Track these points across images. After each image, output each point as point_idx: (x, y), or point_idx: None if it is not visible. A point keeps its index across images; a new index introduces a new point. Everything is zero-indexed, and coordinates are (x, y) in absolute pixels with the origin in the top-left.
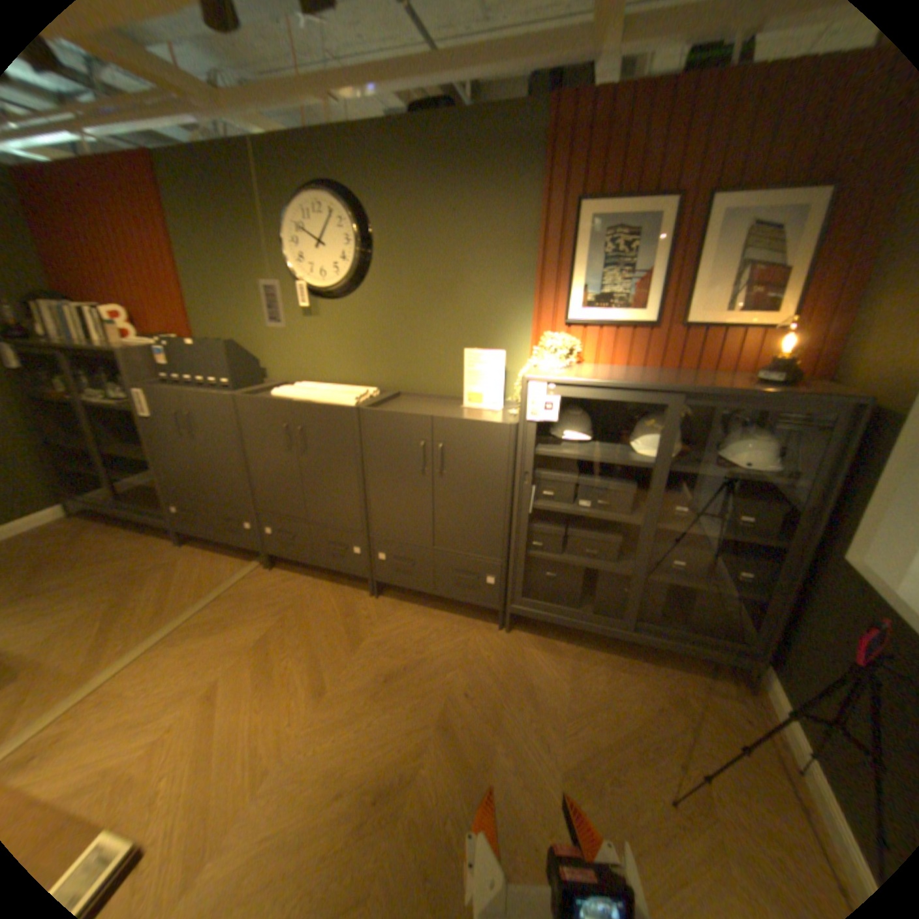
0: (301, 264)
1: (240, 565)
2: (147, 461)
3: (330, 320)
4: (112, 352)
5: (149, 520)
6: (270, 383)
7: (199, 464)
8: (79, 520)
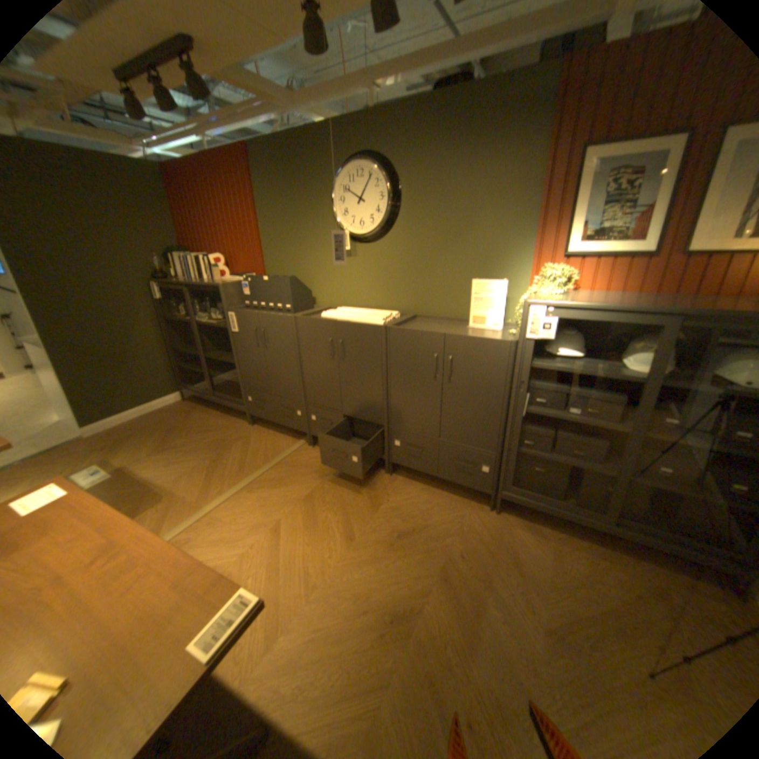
0: (347, 217)
1: (293, 442)
2: (235, 364)
3: (365, 260)
4: (218, 287)
5: (234, 405)
6: (319, 308)
7: (269, 367)
8: (190, 403)
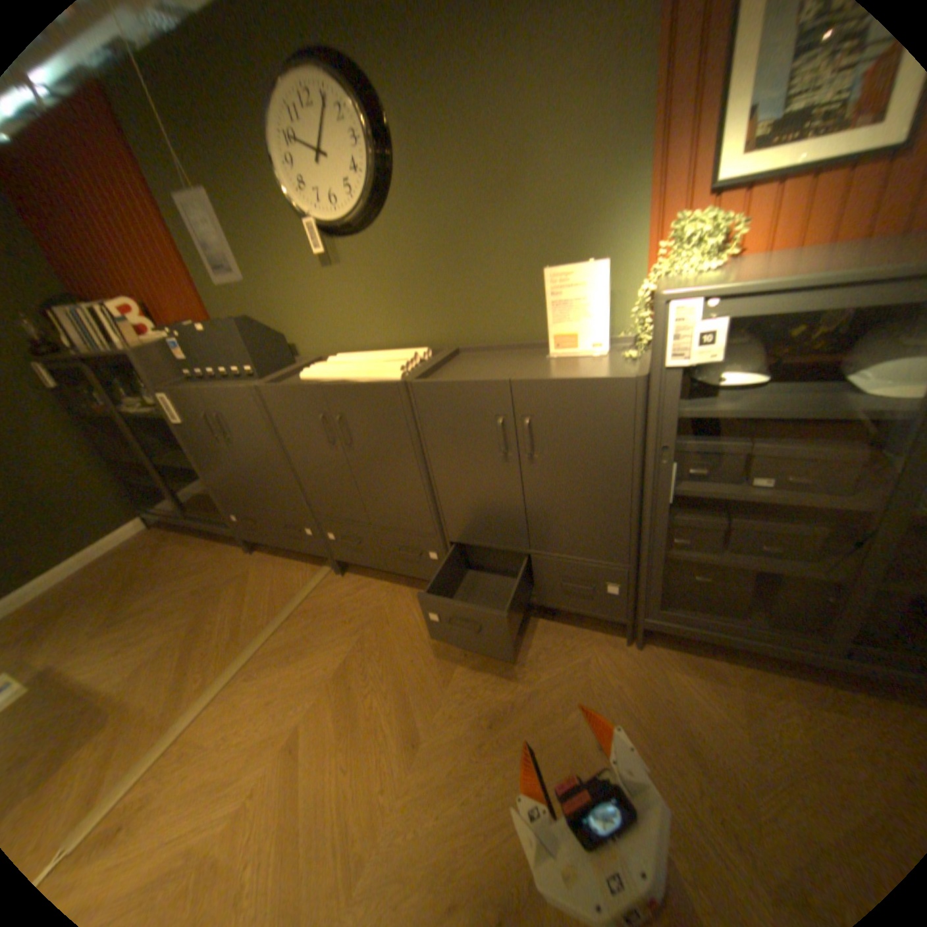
0: (304, 191)
1: (312, 571)
2: (197, 469)
3: (355, 265)
4: (127, 354)
5: (215, 528)
6: (303, 361)
7: (244, 469)
8: (159, 529)
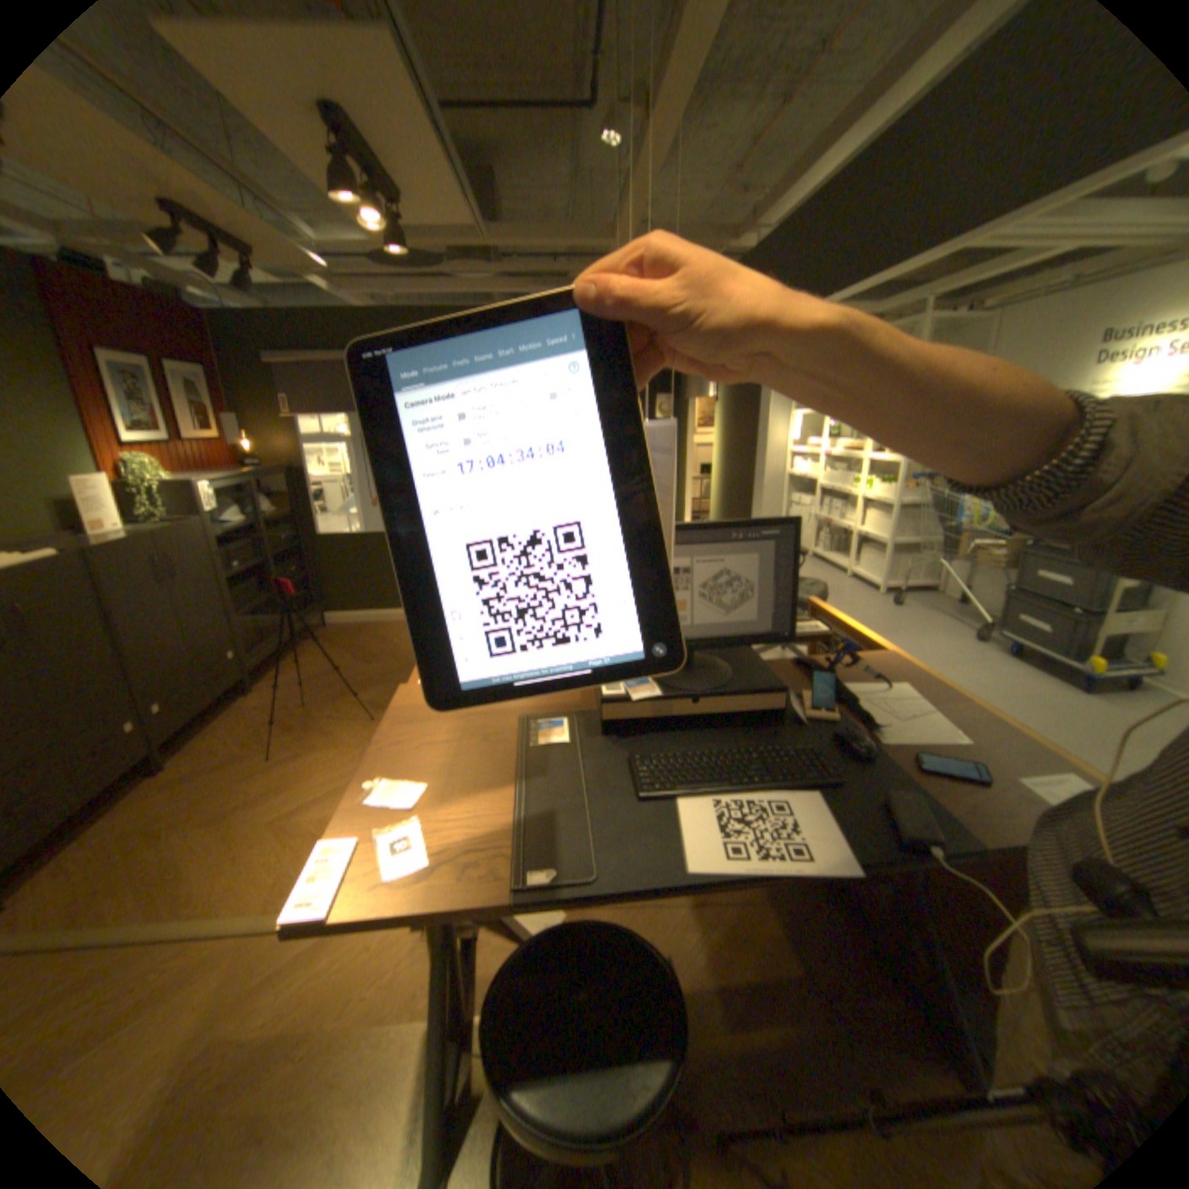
0: None
1: None
2: None
3: None
4: None
5: None
6: None
7: None
8: None
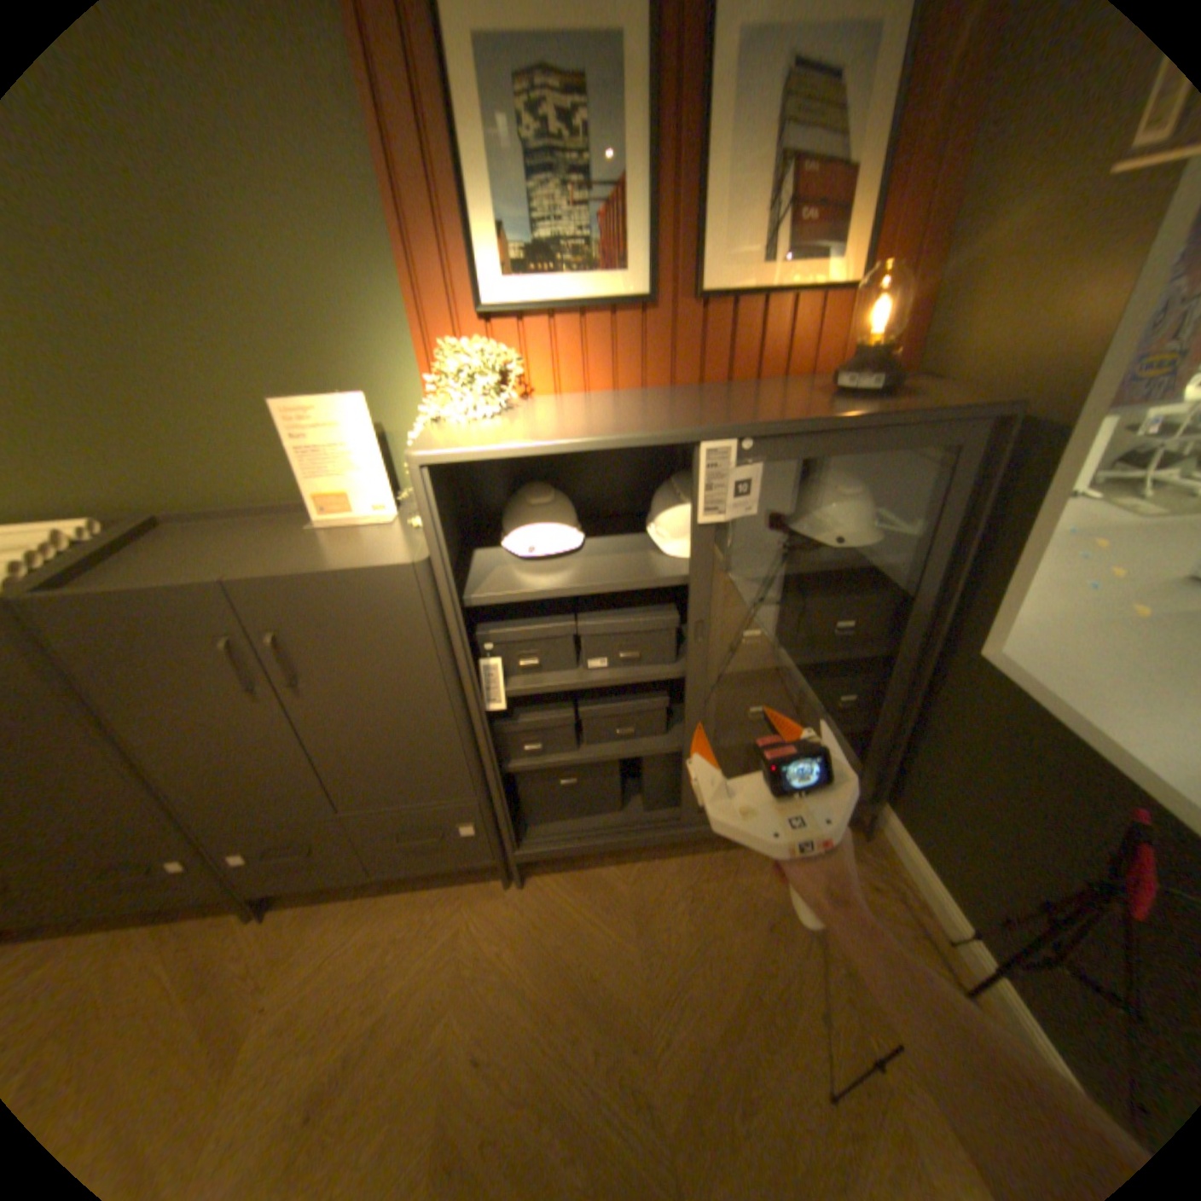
0: None
1: None
2: None
3: None
4: None
5: None
6: None
7: None
8: None
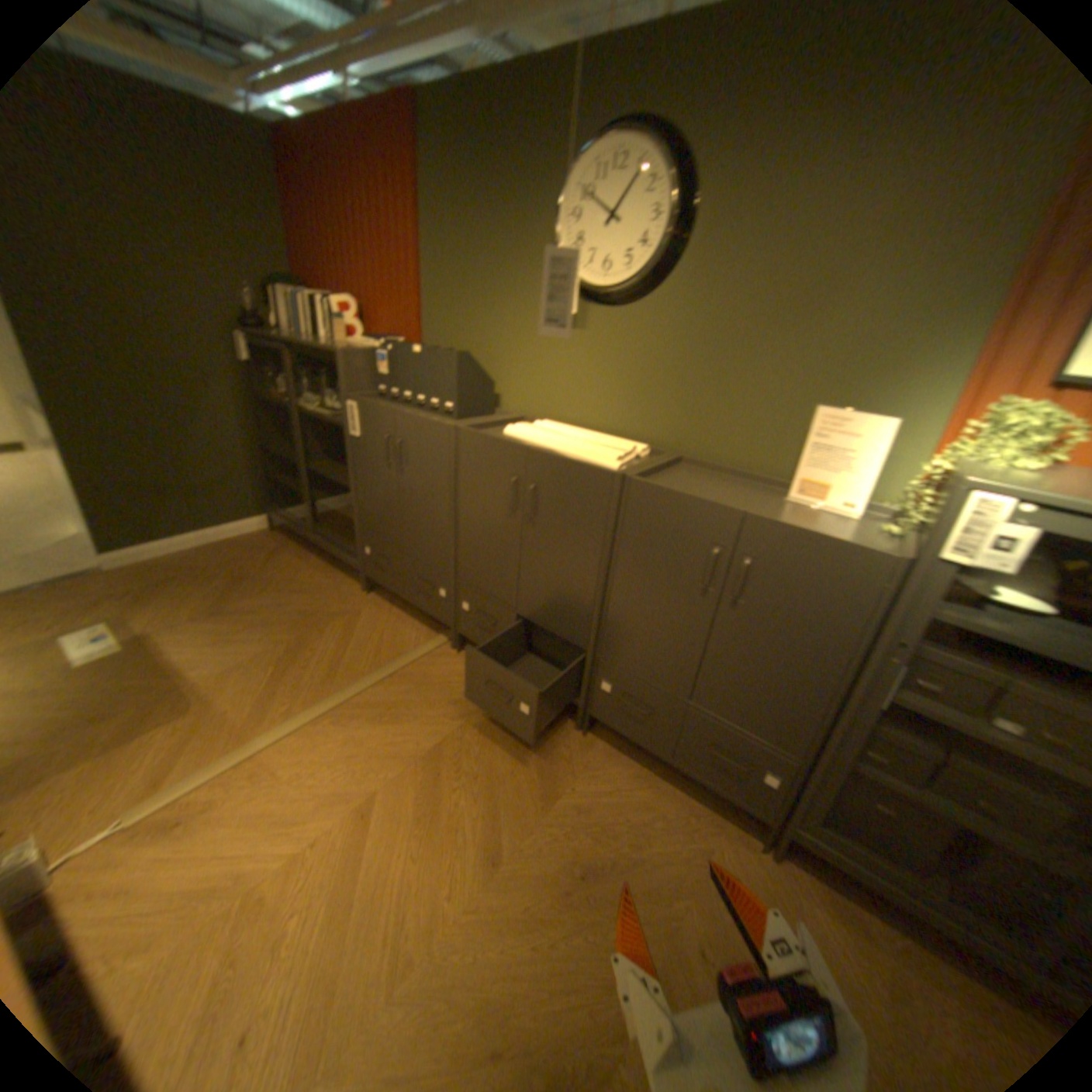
0: (581, 249)
1: (428, 635)
2: (353, 487)
3: (603, 336)
4: (338, 352)
5: (345, 554)
6: (504, 415)
7: (405, 505)
8: (284, 534)
